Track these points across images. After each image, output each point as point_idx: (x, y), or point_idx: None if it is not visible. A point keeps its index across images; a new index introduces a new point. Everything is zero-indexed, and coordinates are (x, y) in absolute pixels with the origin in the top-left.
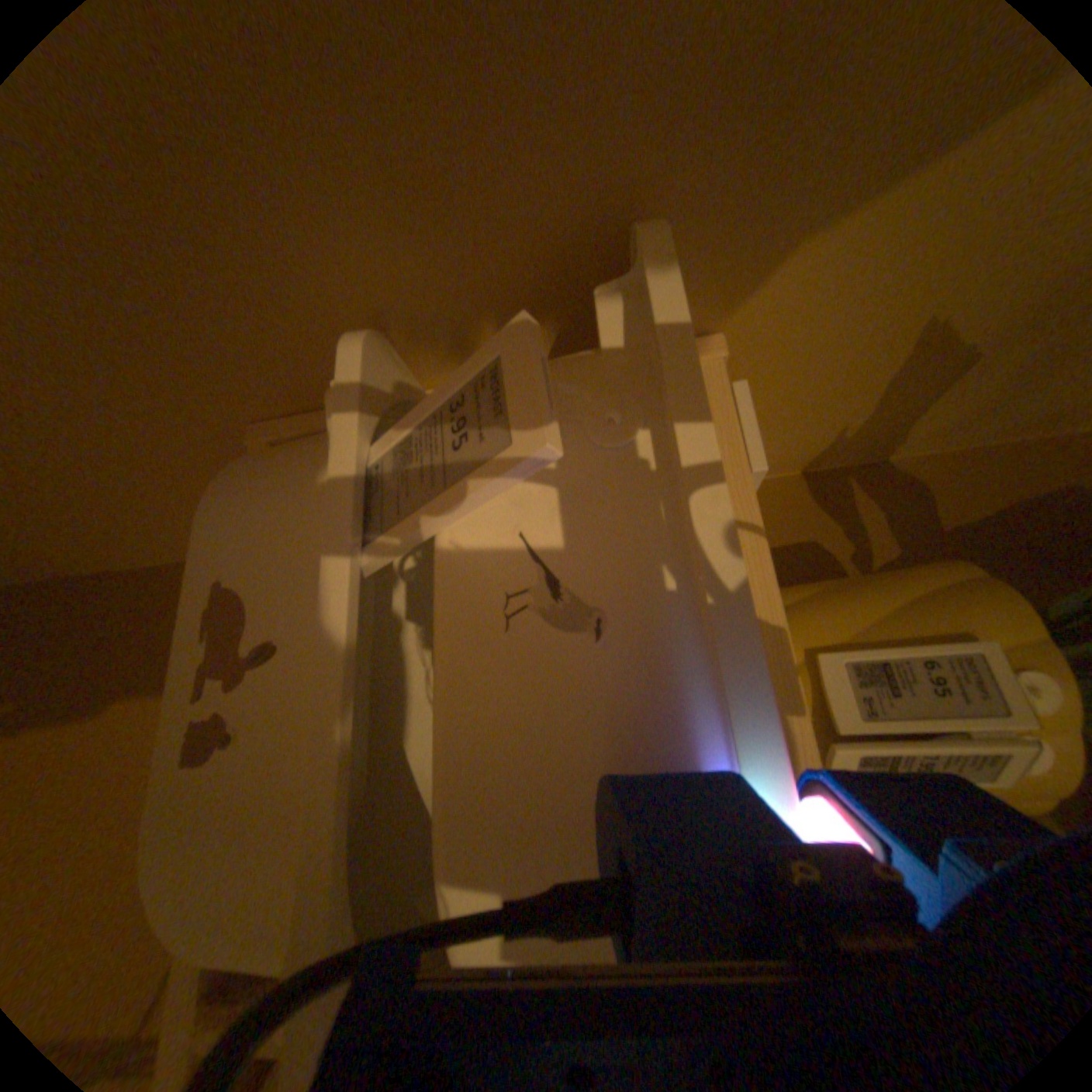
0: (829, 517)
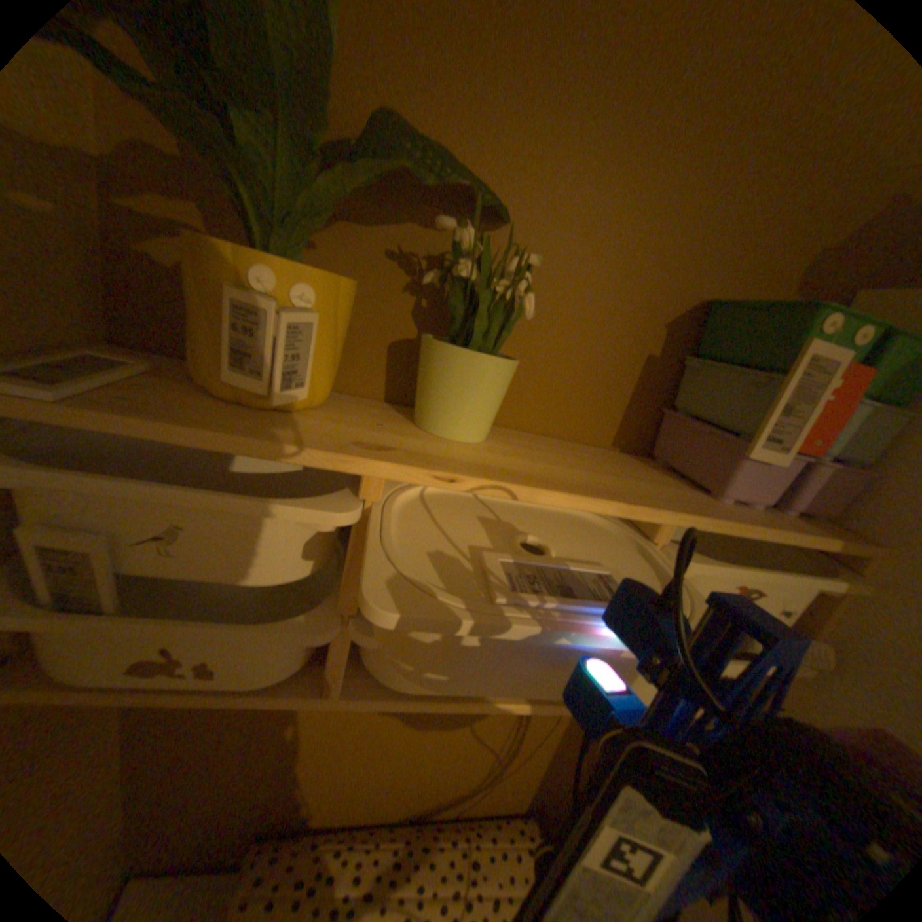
0: (153, 233)
